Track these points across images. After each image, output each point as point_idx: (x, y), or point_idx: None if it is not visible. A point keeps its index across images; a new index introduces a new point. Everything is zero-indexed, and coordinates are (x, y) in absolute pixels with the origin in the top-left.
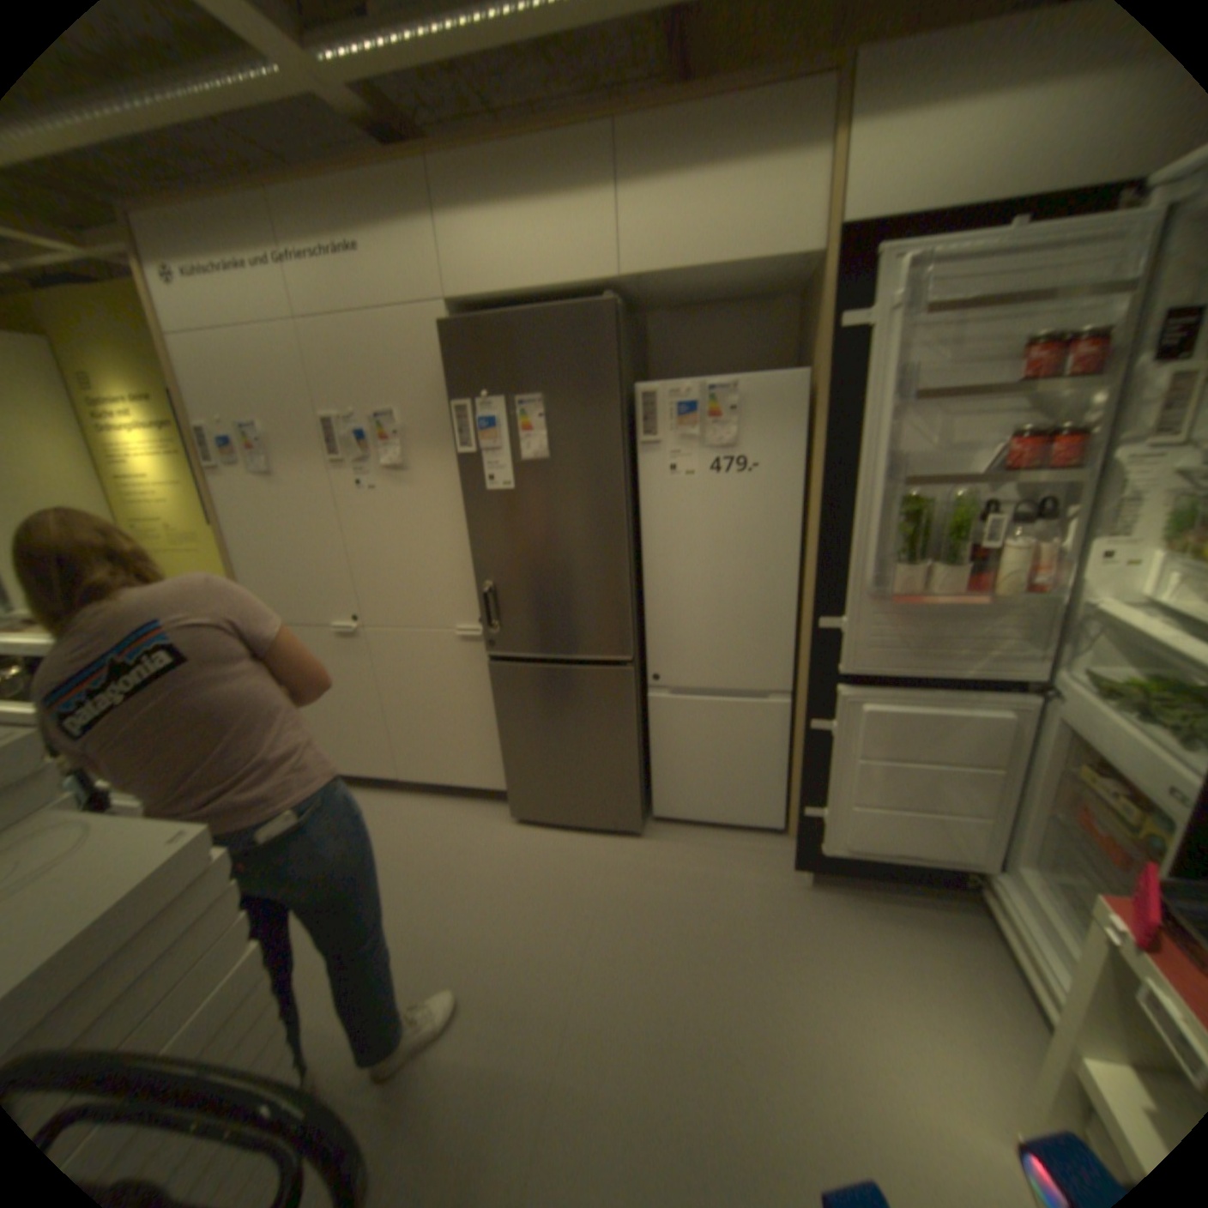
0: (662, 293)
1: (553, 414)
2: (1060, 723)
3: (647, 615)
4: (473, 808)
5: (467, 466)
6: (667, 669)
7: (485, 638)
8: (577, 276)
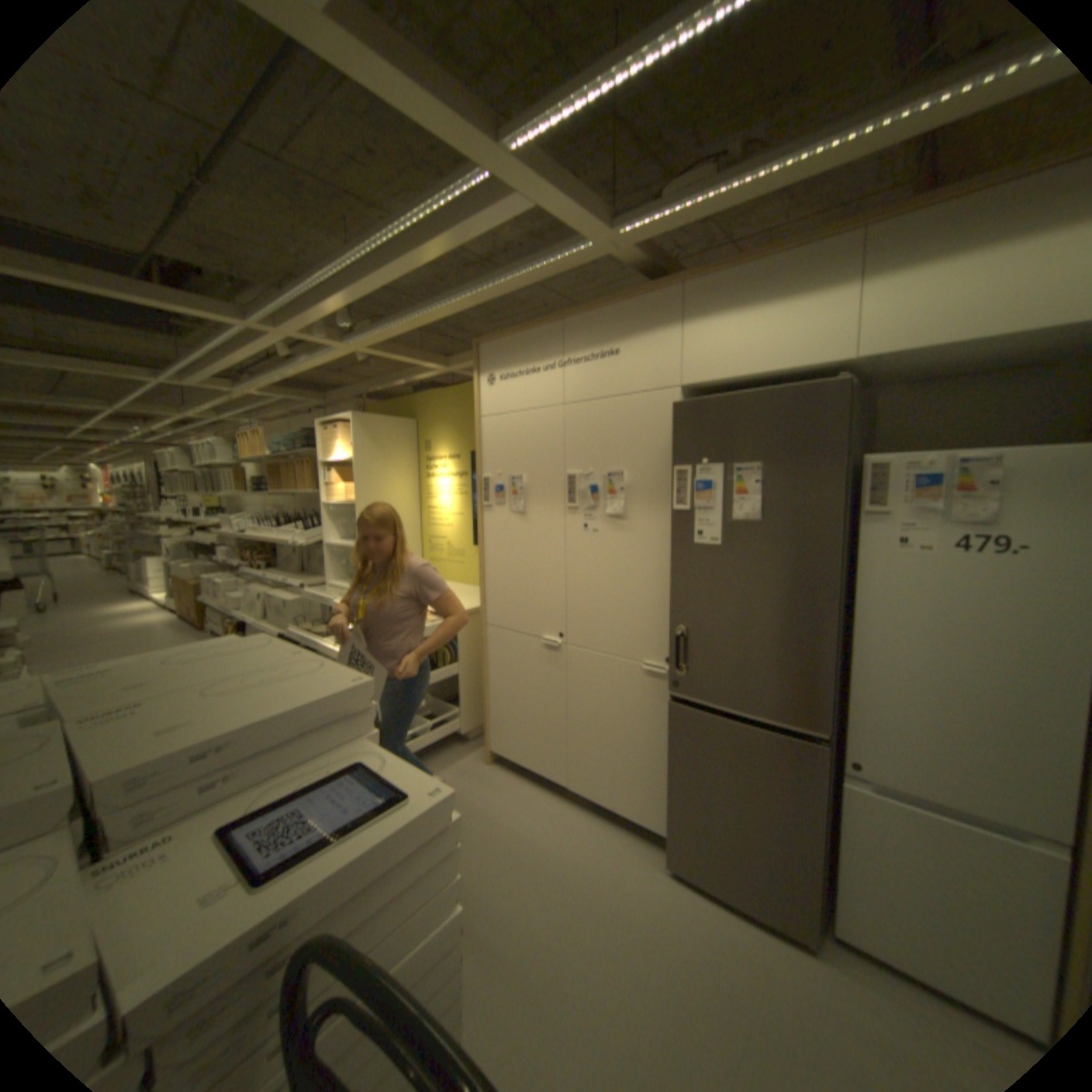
0: (901, 370)
1: (770, 482)
2: None
3: (852, 694)
4: (629, 845)
5: (678, 522)
6: (873, 763)
7: (667, 679)
8: (809, 361)
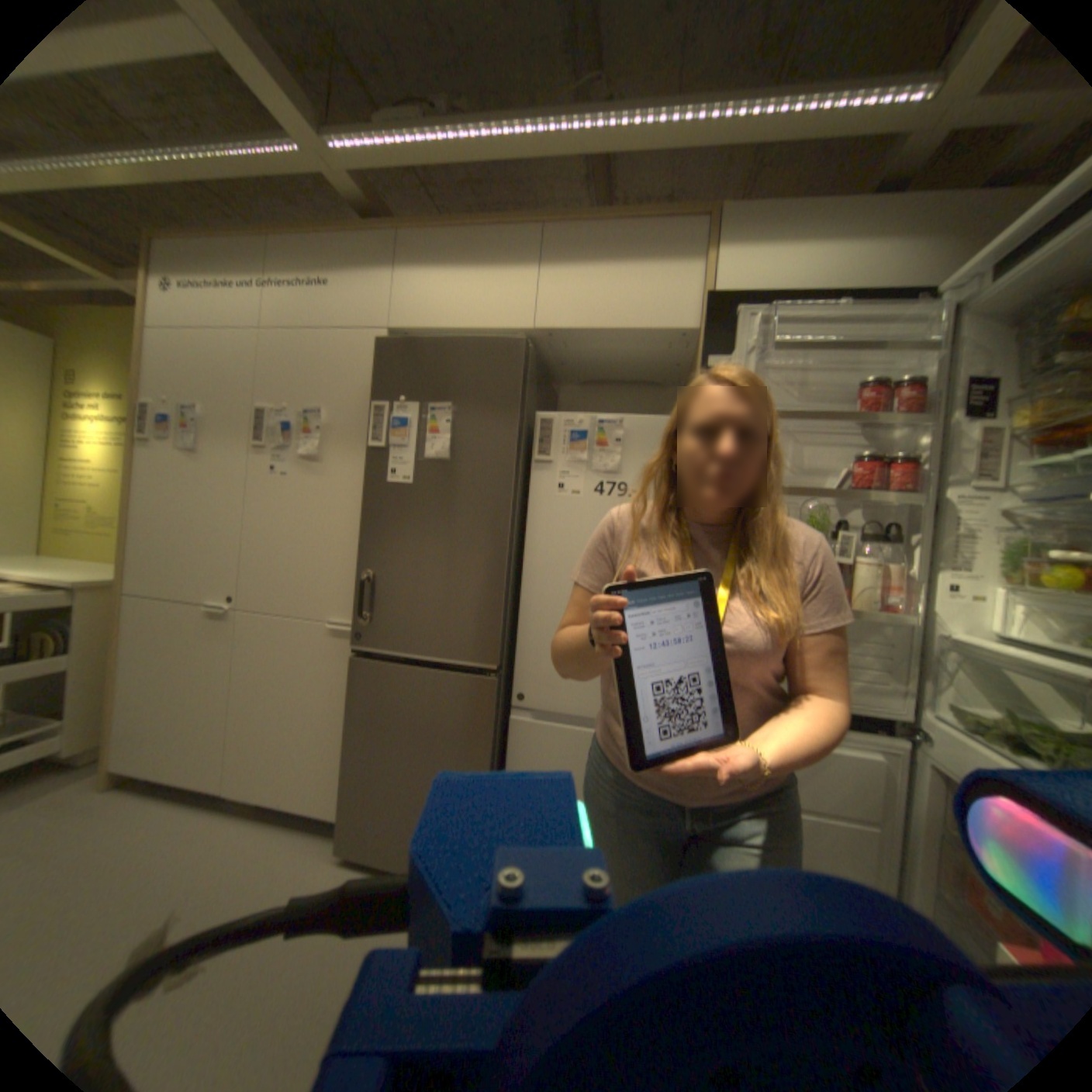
0: (569, 360)
1: (458, 422)
2: (931, 770)
3: (520, 630)
4: (293, 844)
5: (372, 460)
6: (532, 689)
7: (353, 636)
8: (498, 324)
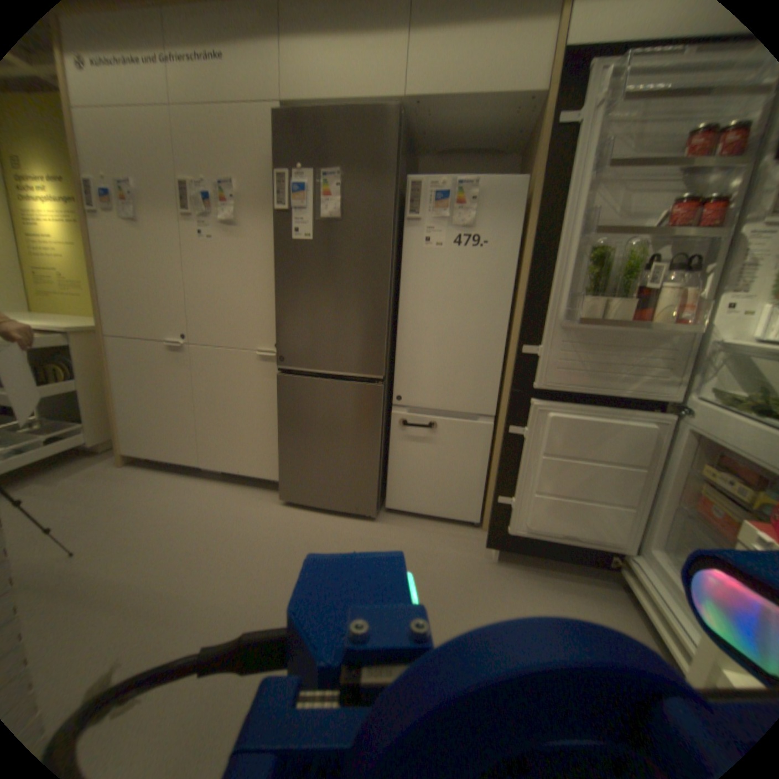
0: (430, 129)
1: (346, 186)
2: (688, 433)
3: (397, 352)
4: (252, 493)
5: (279, 221)
6: (407, 392)
7: (276, 360)
8: (374, 93)
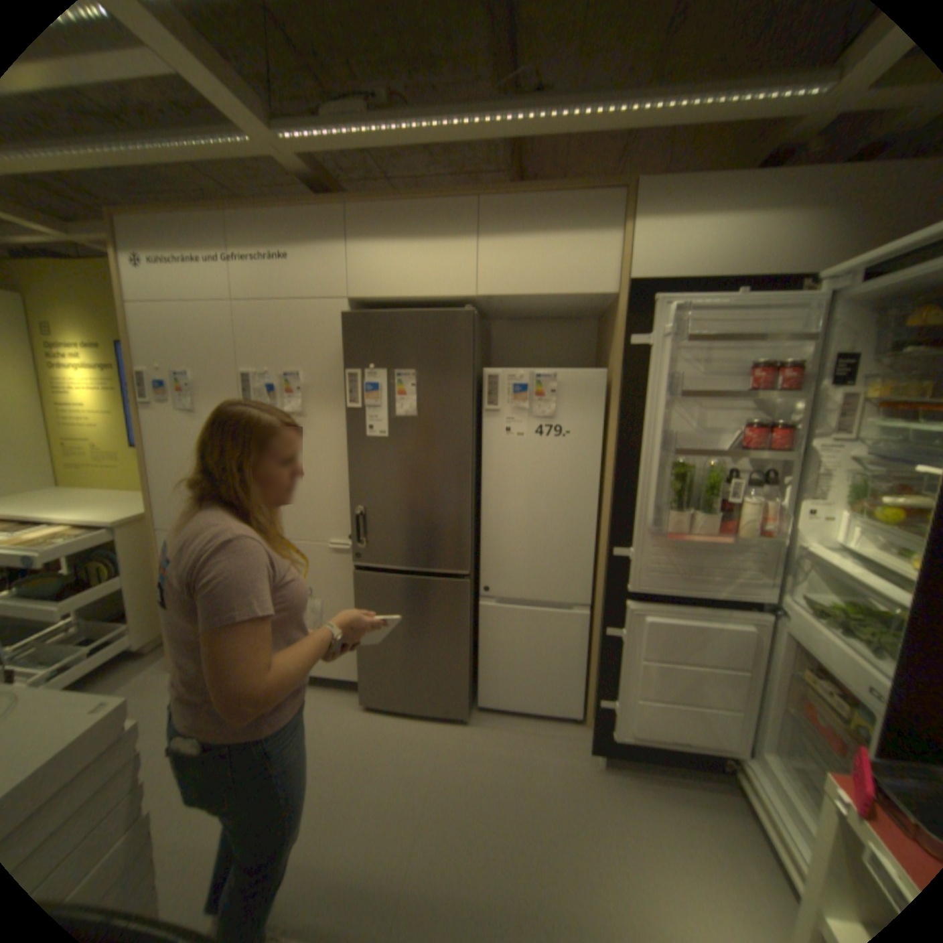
0: (504, 310)
1: (422, 386)
2: (787, 636)
3: (481, 540)
4: (326, 698)
5: (352, 418)
6: (495, 584)
7: (351, 552)
8: (446, 293)
